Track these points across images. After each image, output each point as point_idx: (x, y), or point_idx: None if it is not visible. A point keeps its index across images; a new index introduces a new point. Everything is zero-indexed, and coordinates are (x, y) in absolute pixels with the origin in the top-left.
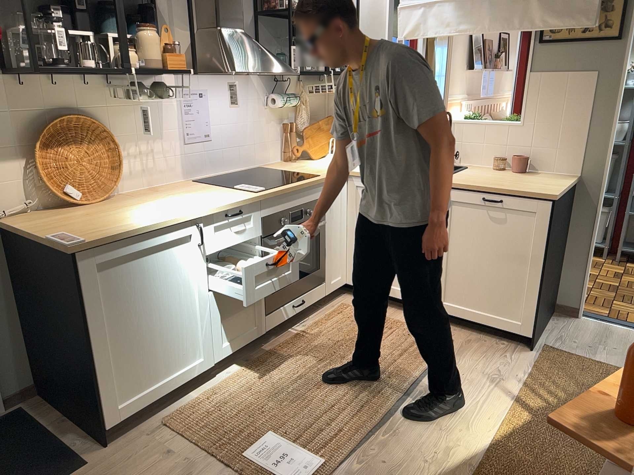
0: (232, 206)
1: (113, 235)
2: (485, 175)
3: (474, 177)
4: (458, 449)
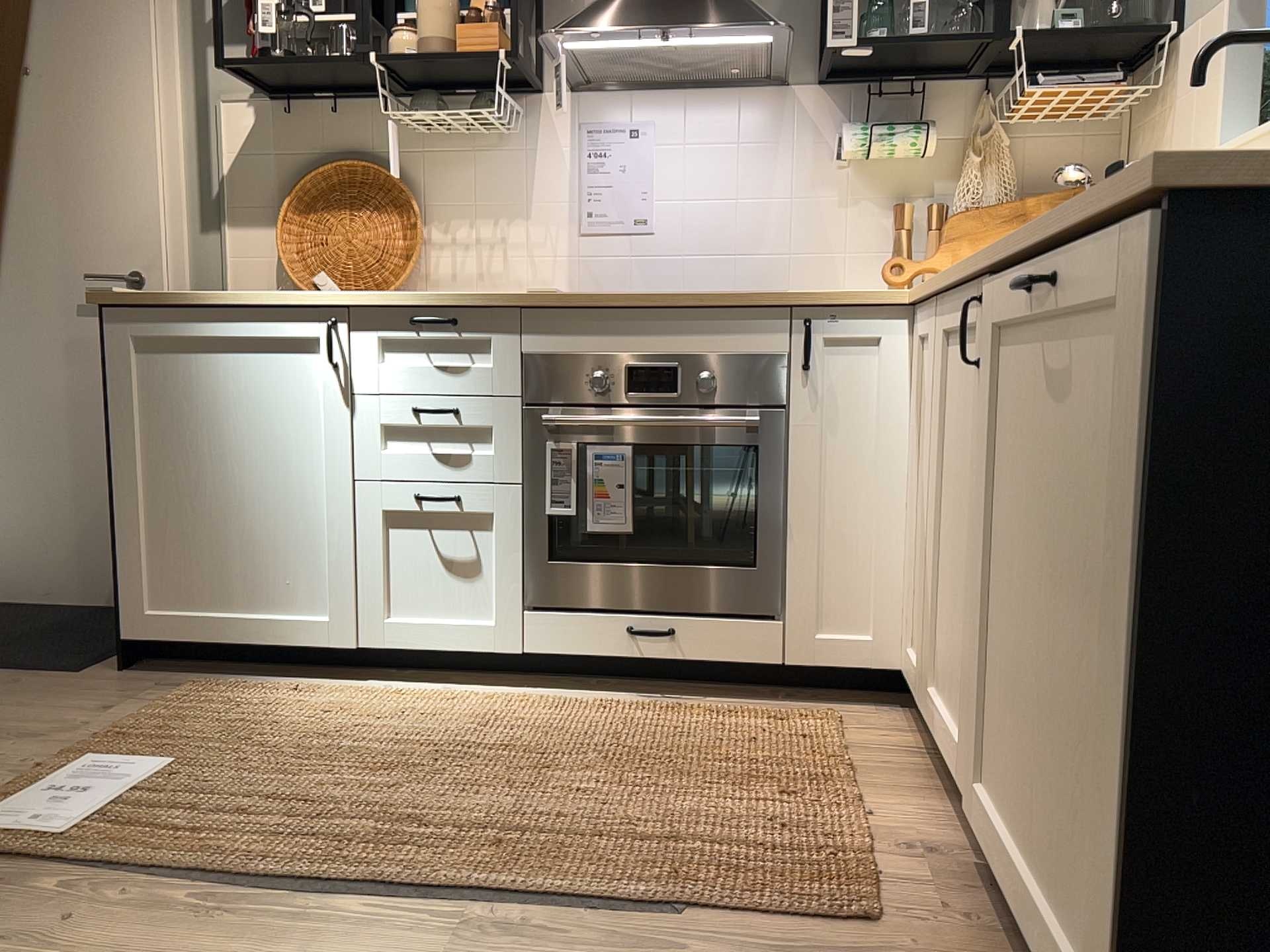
0: (422, 300)
1: (161, 293)
2: None
3: None
4: None
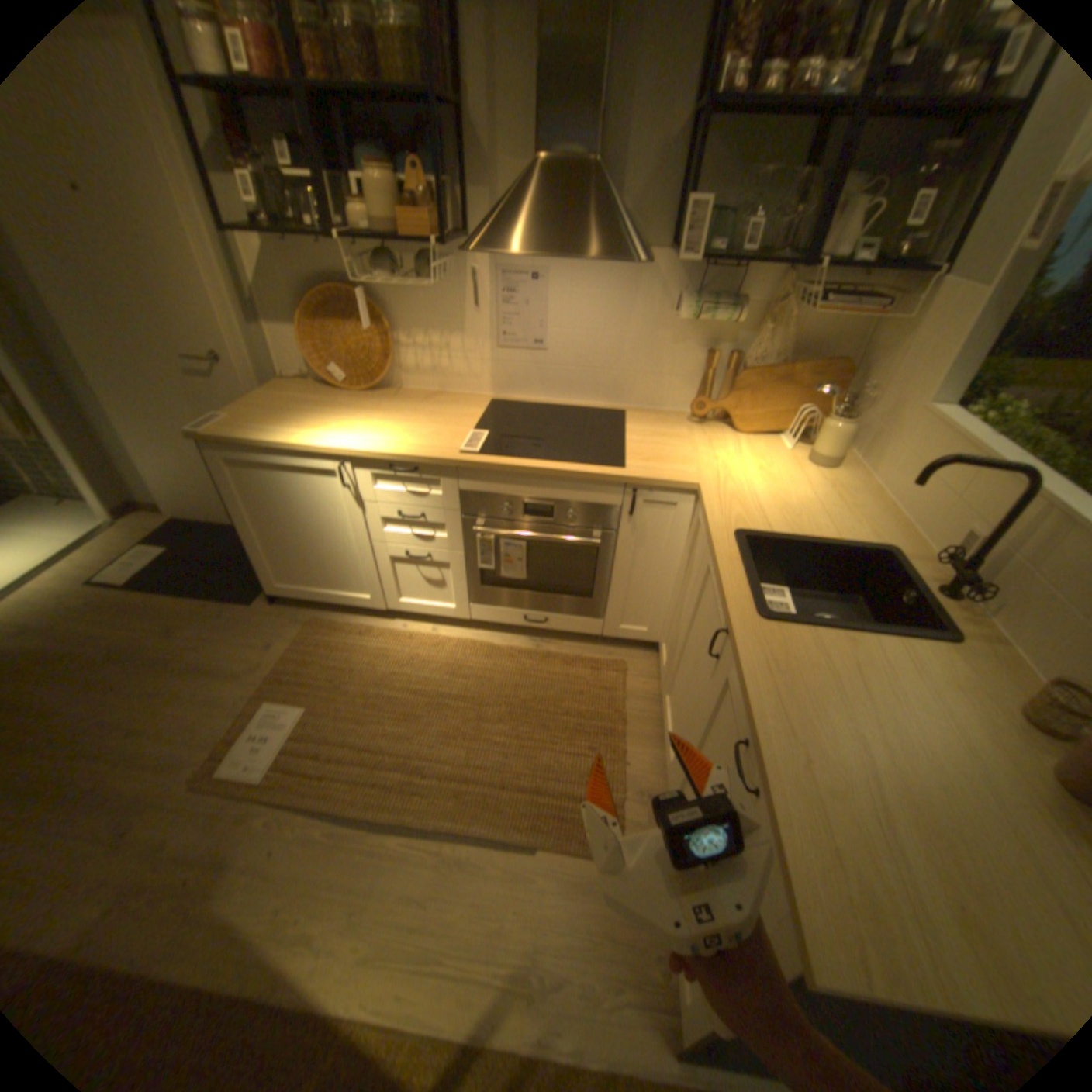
0: (396, 457)
1: (231, 435)
2: (904, 699)
3: (849, 677)
4: (310, 951)
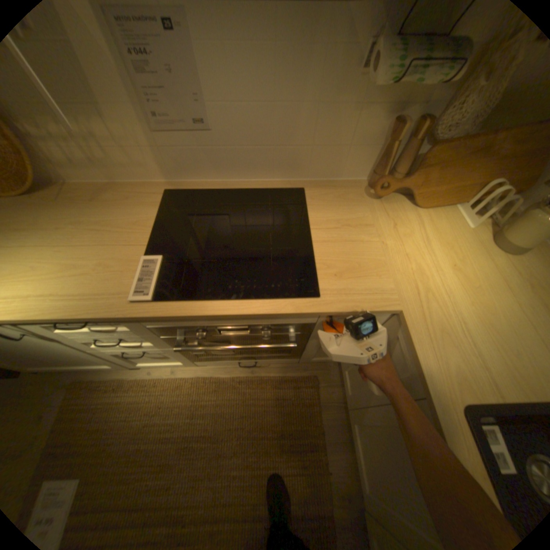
0: (52, 322)
1: None
2: None
3: None
4: None
